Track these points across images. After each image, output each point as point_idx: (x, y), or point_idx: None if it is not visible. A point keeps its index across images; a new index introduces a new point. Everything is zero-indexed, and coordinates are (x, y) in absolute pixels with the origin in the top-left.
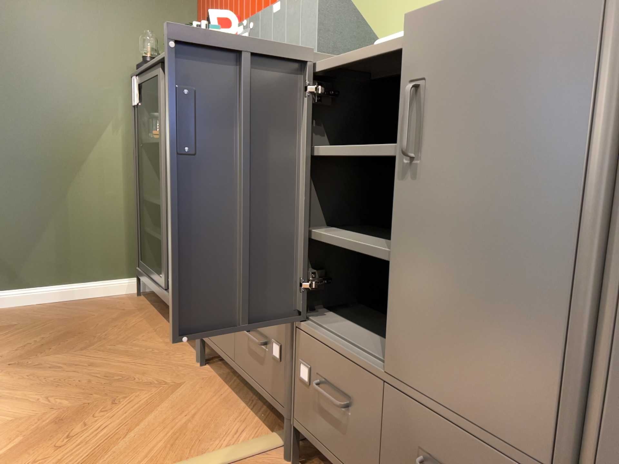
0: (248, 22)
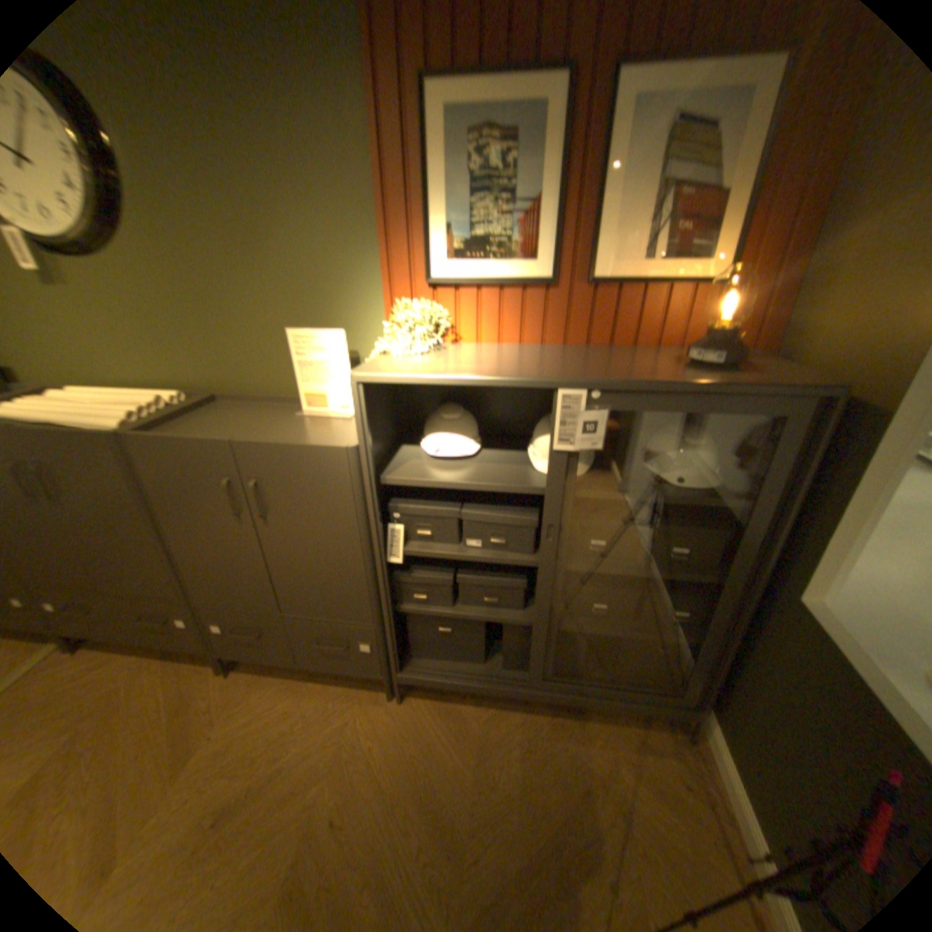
0: None
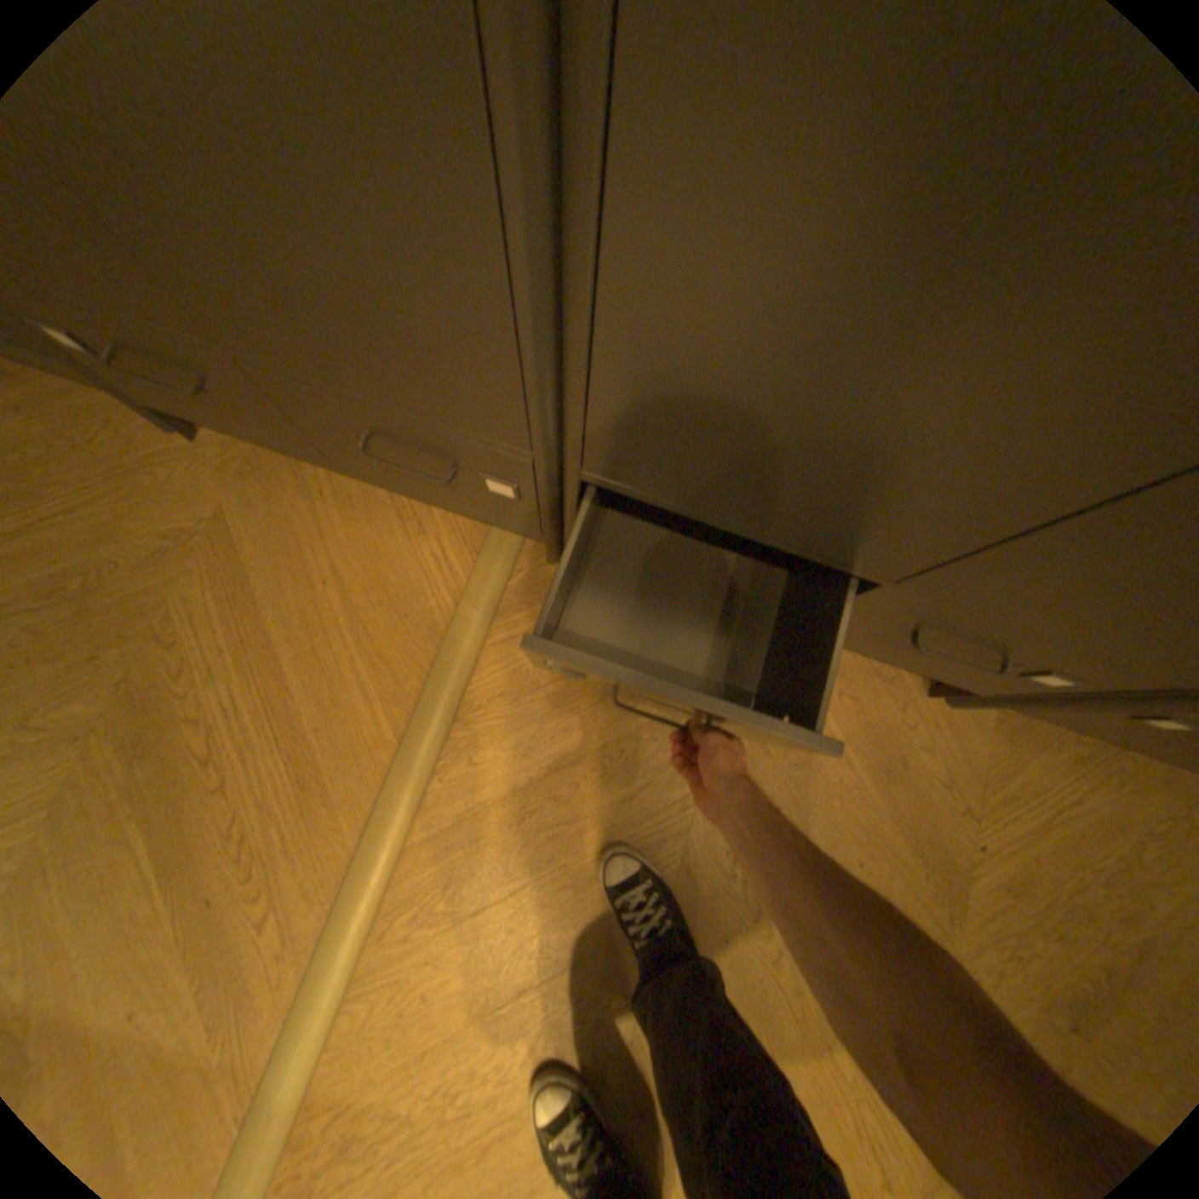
0: None
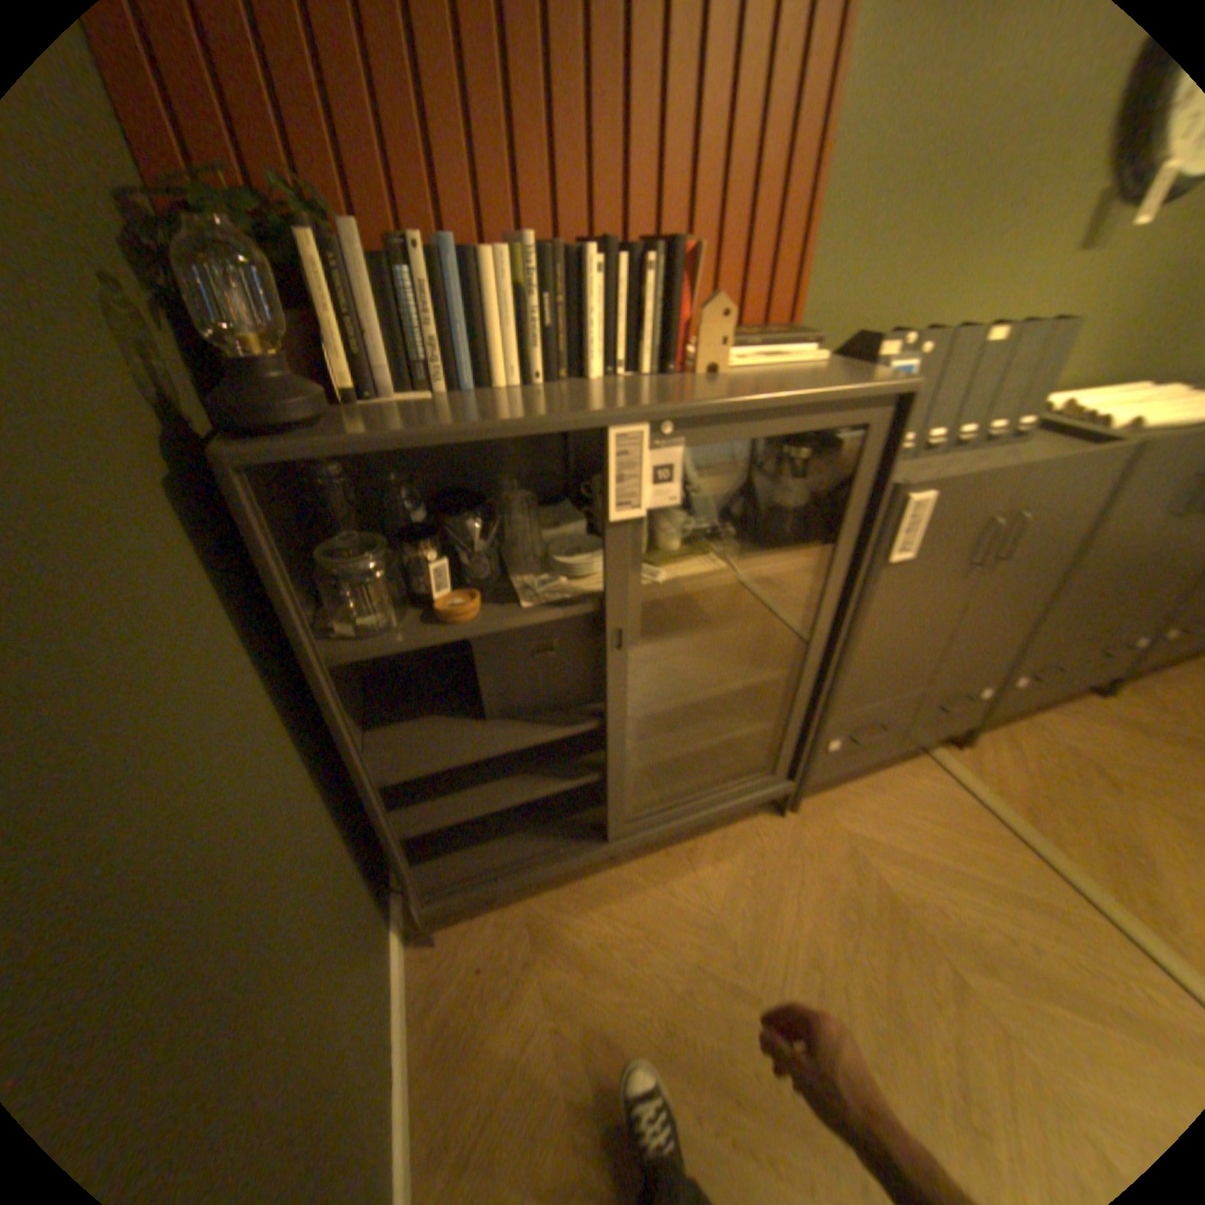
0: (919, 333)
